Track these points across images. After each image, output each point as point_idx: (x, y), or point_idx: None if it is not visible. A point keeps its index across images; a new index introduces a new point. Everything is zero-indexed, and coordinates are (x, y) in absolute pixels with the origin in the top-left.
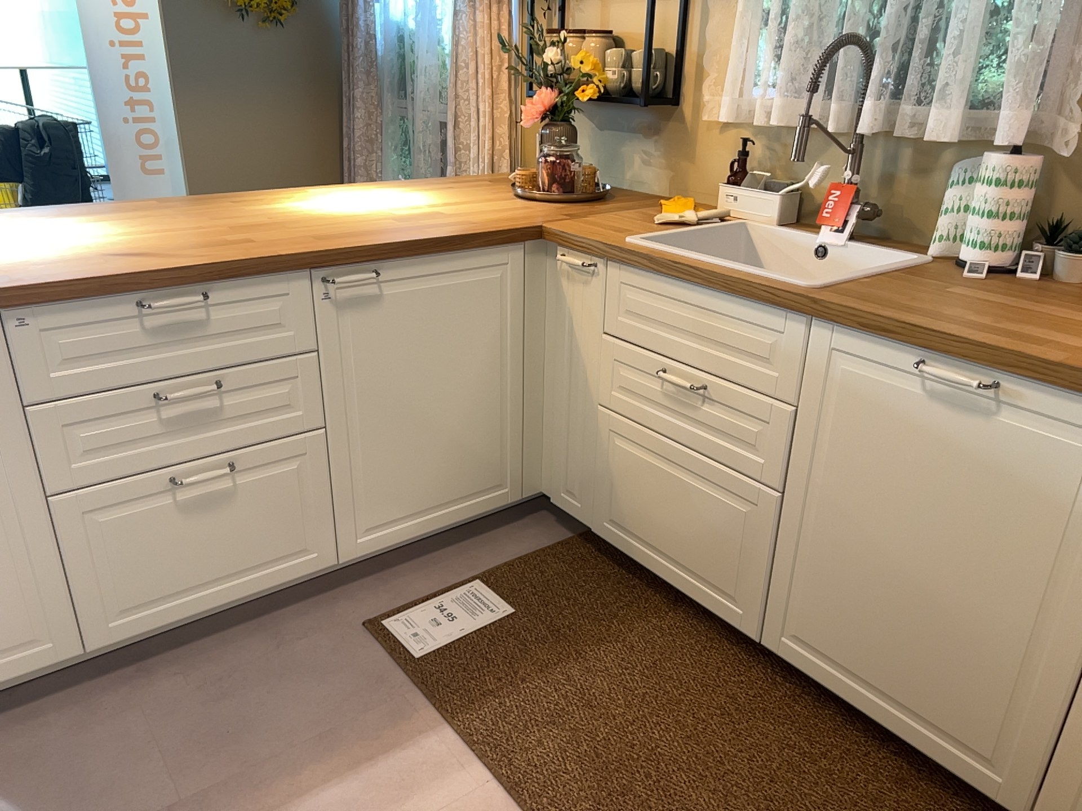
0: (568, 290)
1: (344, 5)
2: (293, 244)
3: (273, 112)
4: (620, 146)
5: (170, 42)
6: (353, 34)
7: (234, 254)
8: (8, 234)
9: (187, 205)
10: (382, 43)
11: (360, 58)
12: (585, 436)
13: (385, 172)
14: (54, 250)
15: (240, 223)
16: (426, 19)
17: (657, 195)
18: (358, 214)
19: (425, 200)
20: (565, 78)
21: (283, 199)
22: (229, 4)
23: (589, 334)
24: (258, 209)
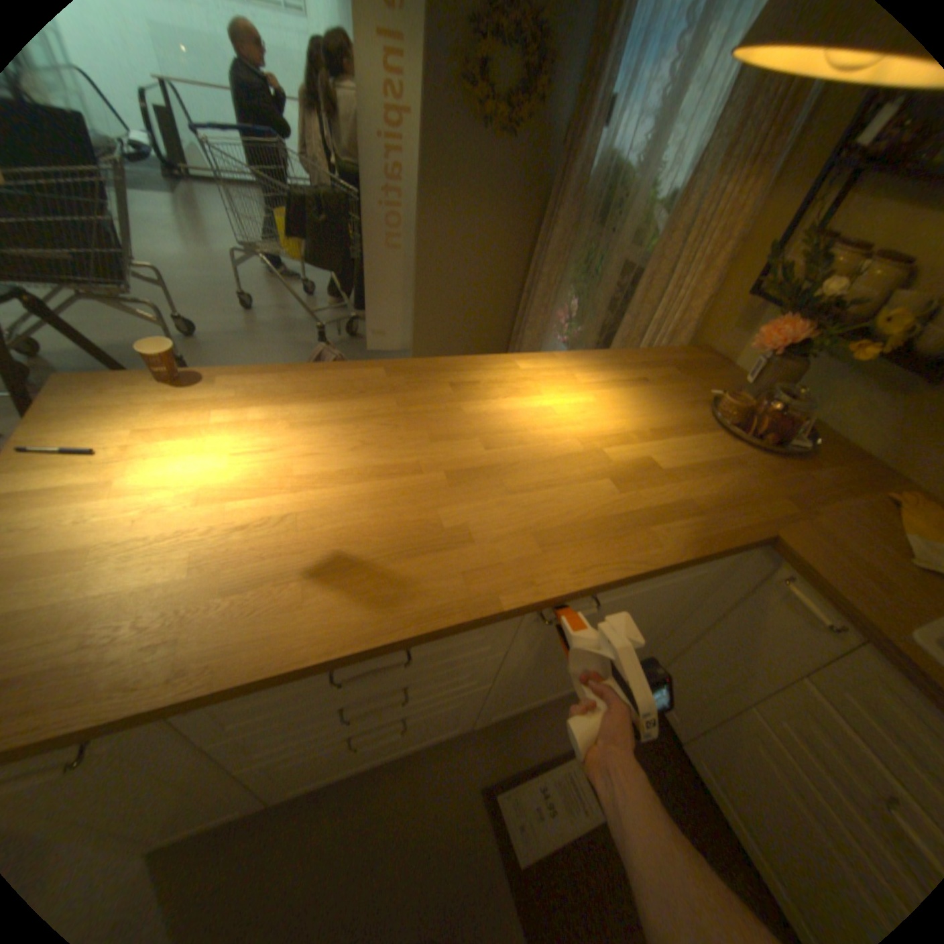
0: (779, 607)
1: (571, 117)
2: (515, 559)
3: (489, 212)
4: (841, 376)
5: (421, 138)
6: (574, 152)
7: (449, 592)
8: (228, 447)
9: (409, 383)
10: (595, 166)
11: (574, 179)
12: (718, 703)
13: (563, 285)
14: (255, 525)
15: (456, 459)
16: (657, 160)
17: (866, 449)
18: (572, 450)
19: (631, 415)
20: (839, 311)
21: (496, 384)
22: (476, 107)
23: (784, 660)
24: (473, 412)
